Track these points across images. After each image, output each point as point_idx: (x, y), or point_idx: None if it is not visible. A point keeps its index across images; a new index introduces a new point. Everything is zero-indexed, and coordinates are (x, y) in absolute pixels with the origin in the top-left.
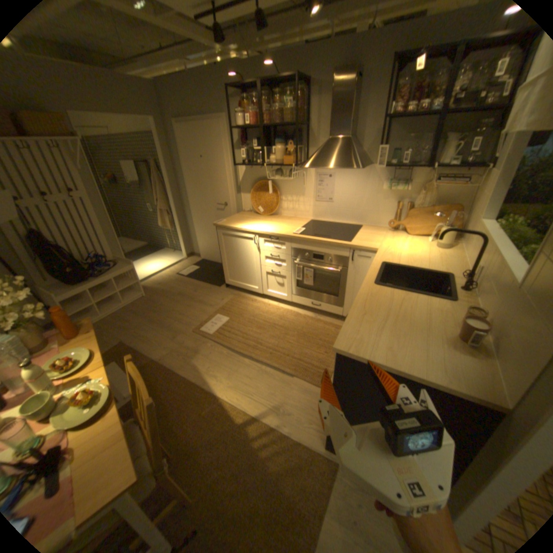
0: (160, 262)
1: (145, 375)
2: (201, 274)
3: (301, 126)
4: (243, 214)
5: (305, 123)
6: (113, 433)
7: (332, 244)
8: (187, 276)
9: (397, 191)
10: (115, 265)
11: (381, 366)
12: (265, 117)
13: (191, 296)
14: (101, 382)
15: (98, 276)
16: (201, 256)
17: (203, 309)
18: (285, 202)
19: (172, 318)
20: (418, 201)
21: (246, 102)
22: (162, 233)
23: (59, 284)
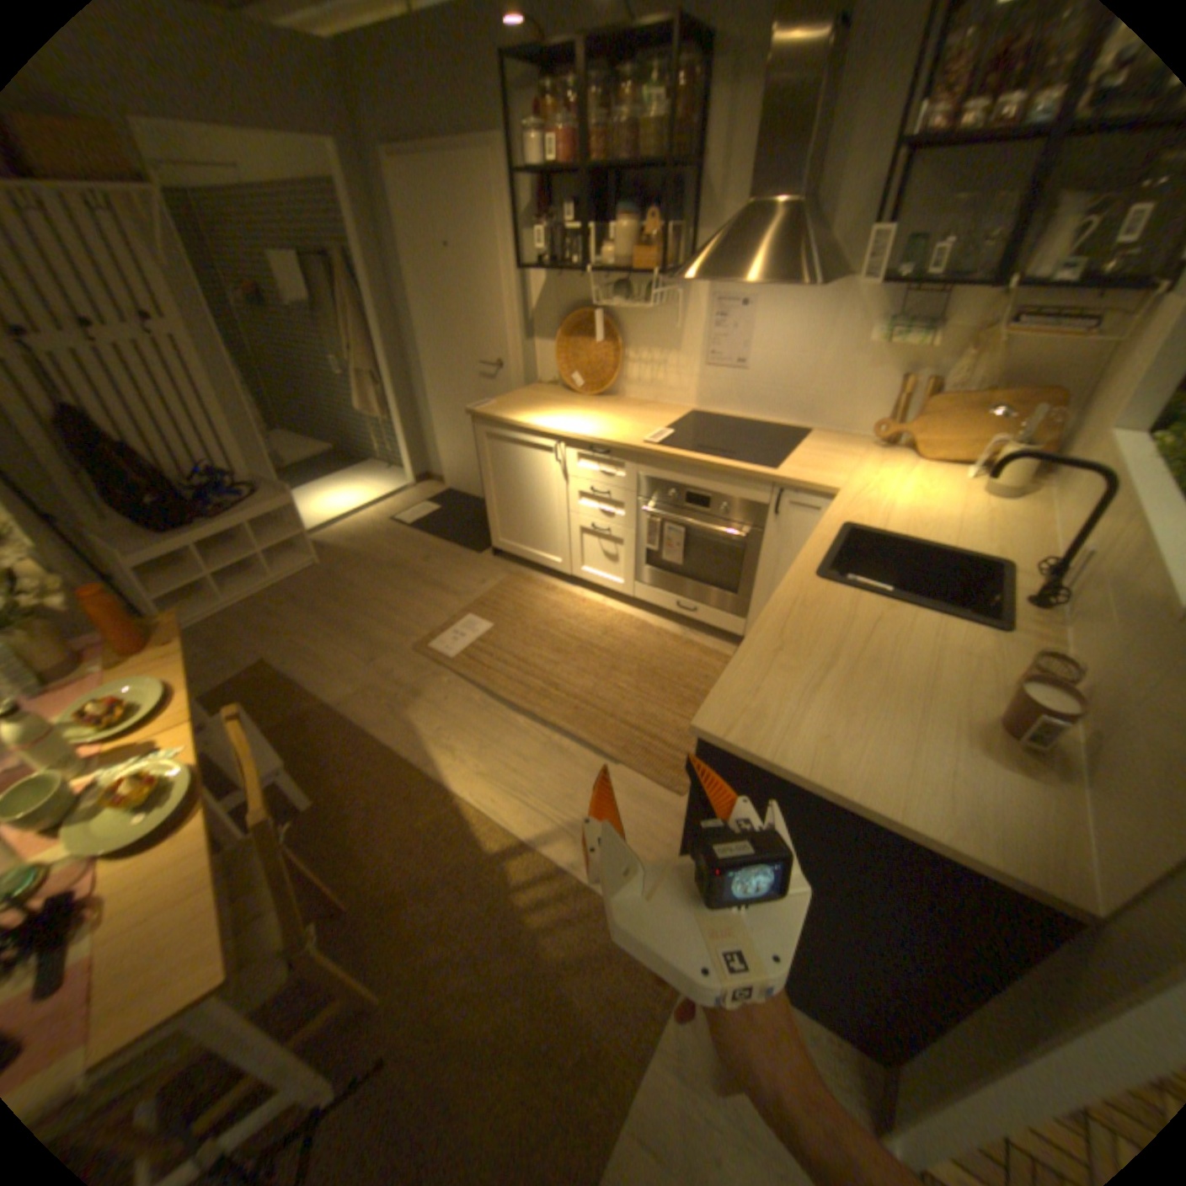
0: (359, 491)
1: (307, 734)
2: (444, 523)
3: (684, 170)
4: (537, 391)
5: (693, 161)
6: (190, 872)
7: (732, 471)
8: (413, 525)
9: (906, 348)
10: (254, 493)
11: (799, 782)
12: (597, 144)
13: (417, 570)
14: (180, 757)
15: (217, 517)
16: (447, 482)
17: (441, 602)
18: (635, 366)
19: (373, 616)
20: (957, 376)
21: (551, 103)
22: (365, 425)
23: (136, 528)
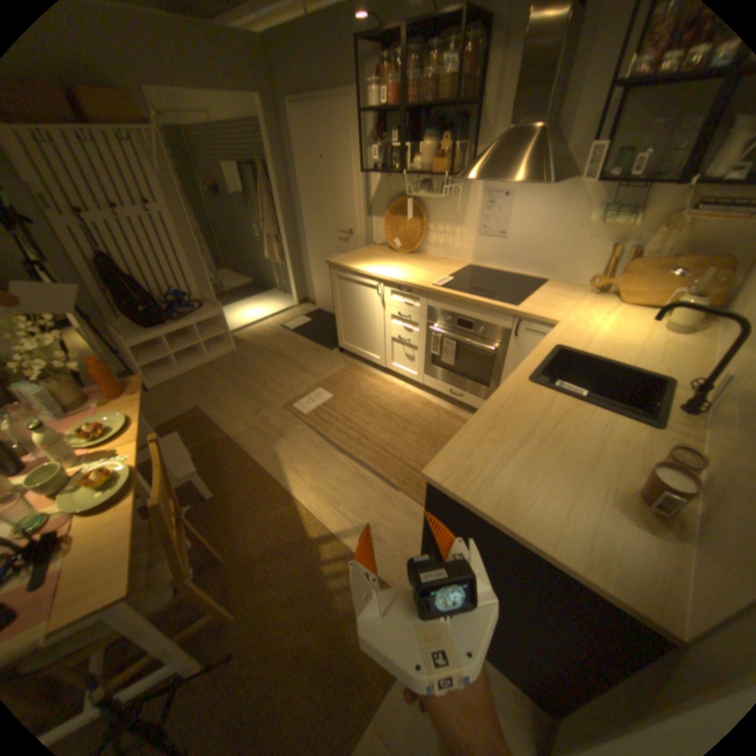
0: (264, 308)
1: (215, 454)
2: (312, 330)
3: (469, 107)
4: (371, 249)
5: (475, 101)
6: (119, 530)
7: (487, 306)
8: (293, 331)
9: (617, 226)
10: (200, 307)
11: (486, 518)
12: (414, 91)
13: (292, 358)
14: (126, 462)
15: (177, 320)
16: (316, 305)
17: (303, 379)
18: (434, 235)
19: (262, 385)
20: (653, 246)
21: (387, 67)
22: (271, 268)
23: (133, 325)
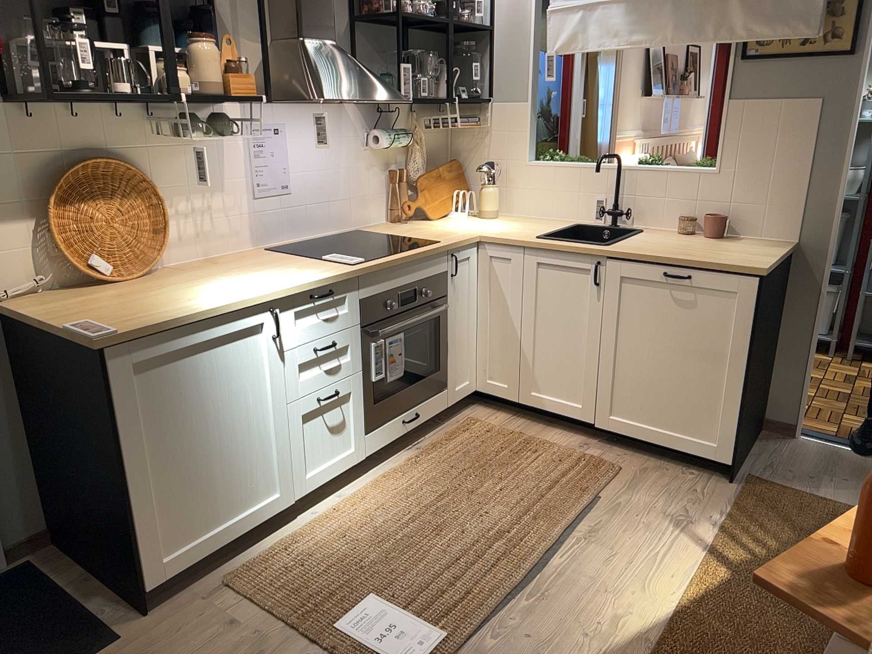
0: None
1: None
2: None
3: (194, 2)
4: (49, 303)
5: None
6: None
7: (430, 252)
8: None
9: (381, 152)
10: None
11: (778, 259)
12: None
13: None
14: None
15: None
16: None
17: None
18: (173, 222)
19: None
20: (406, 165)
21: None
22: None
23: None
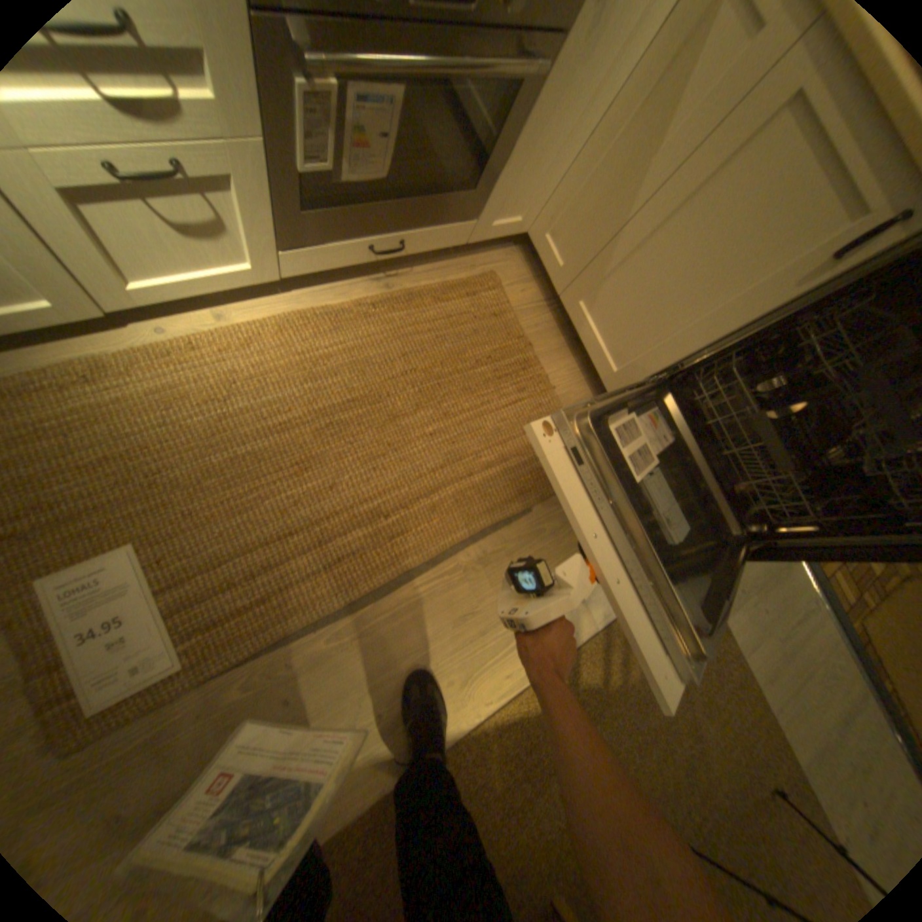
0: None
1: None
2: None
3: None
4: None
5: None
6: None
7: None
8: None
9: None
10: None
11: None
12: None
13: None
14: None
15: None
16: None
17: None
18: None
19: None
20: None
21: None
22: None
23: None
